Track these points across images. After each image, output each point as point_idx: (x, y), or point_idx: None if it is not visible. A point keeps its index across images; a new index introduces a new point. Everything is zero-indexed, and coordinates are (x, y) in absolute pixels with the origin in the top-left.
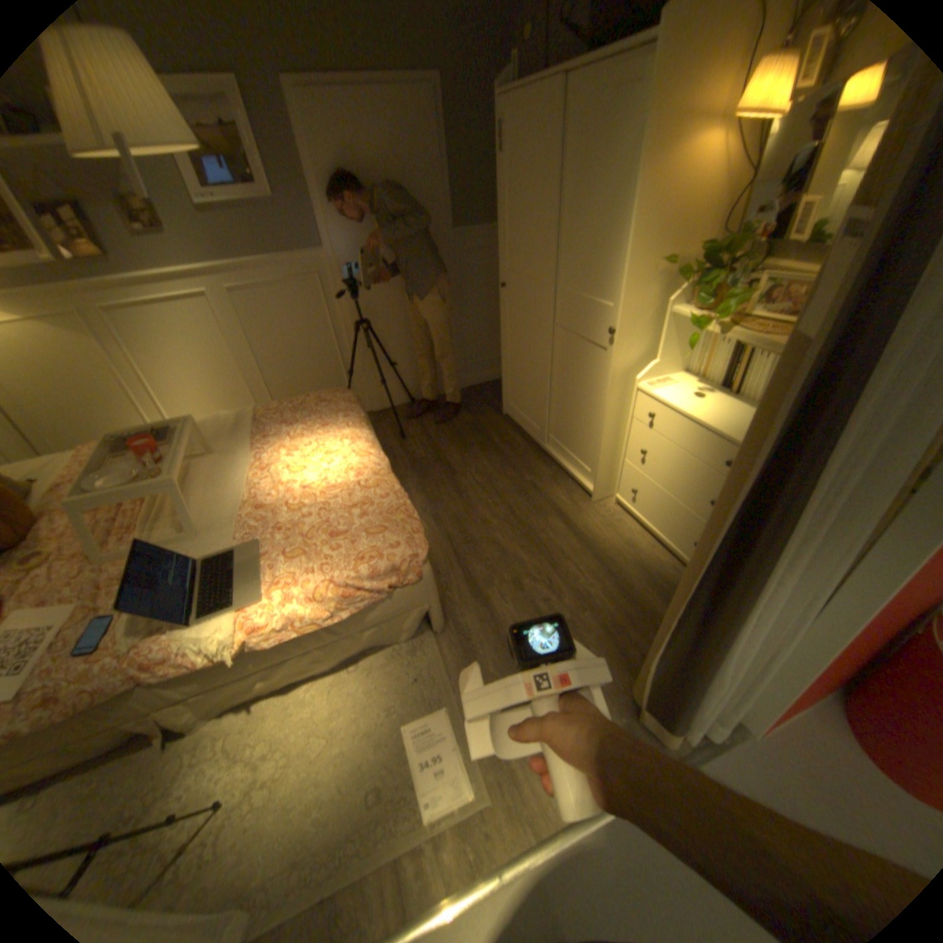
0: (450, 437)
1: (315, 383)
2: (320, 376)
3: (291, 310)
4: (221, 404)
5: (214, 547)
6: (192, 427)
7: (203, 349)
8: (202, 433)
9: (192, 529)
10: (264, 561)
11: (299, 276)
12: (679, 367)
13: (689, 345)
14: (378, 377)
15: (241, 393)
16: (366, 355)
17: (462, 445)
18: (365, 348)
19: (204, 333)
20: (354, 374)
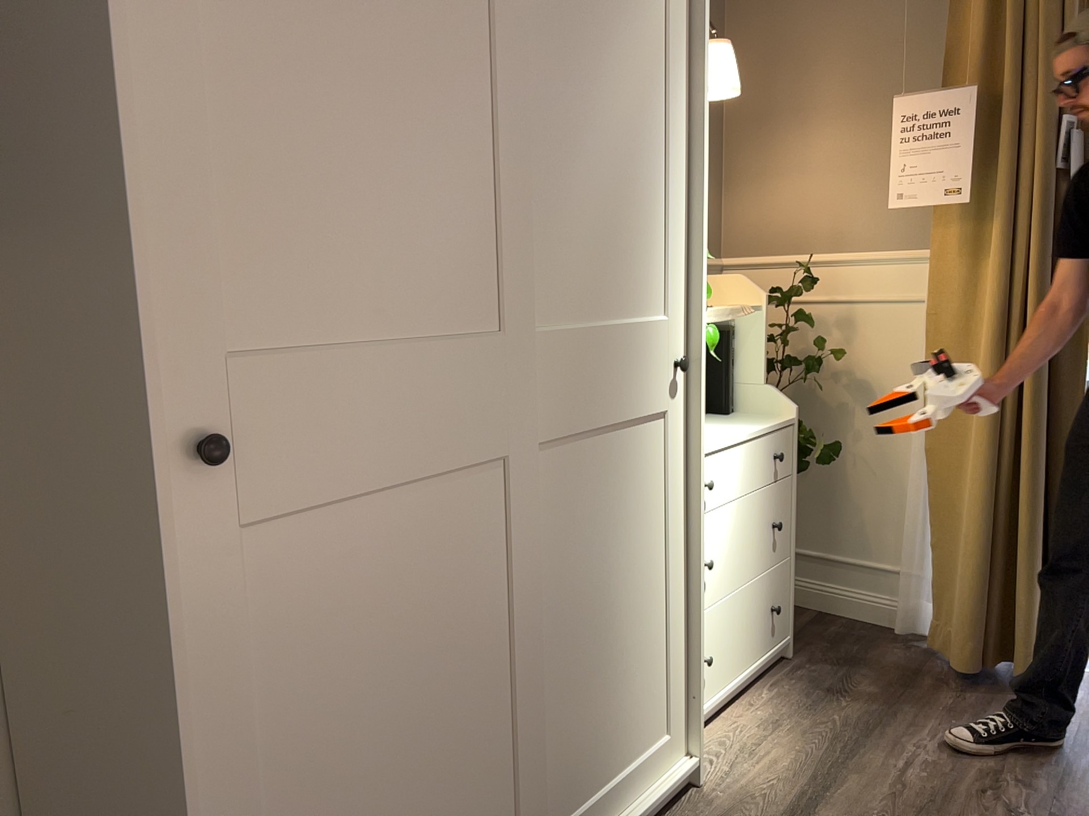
0: None
1: None
2: None
3: None
4: None
5: None
6: None
7: None
8: None
9: None
10: None
11: None
12: None
13: None
14: None
15: None
16: None
17: None
18: None
19: None
20: None
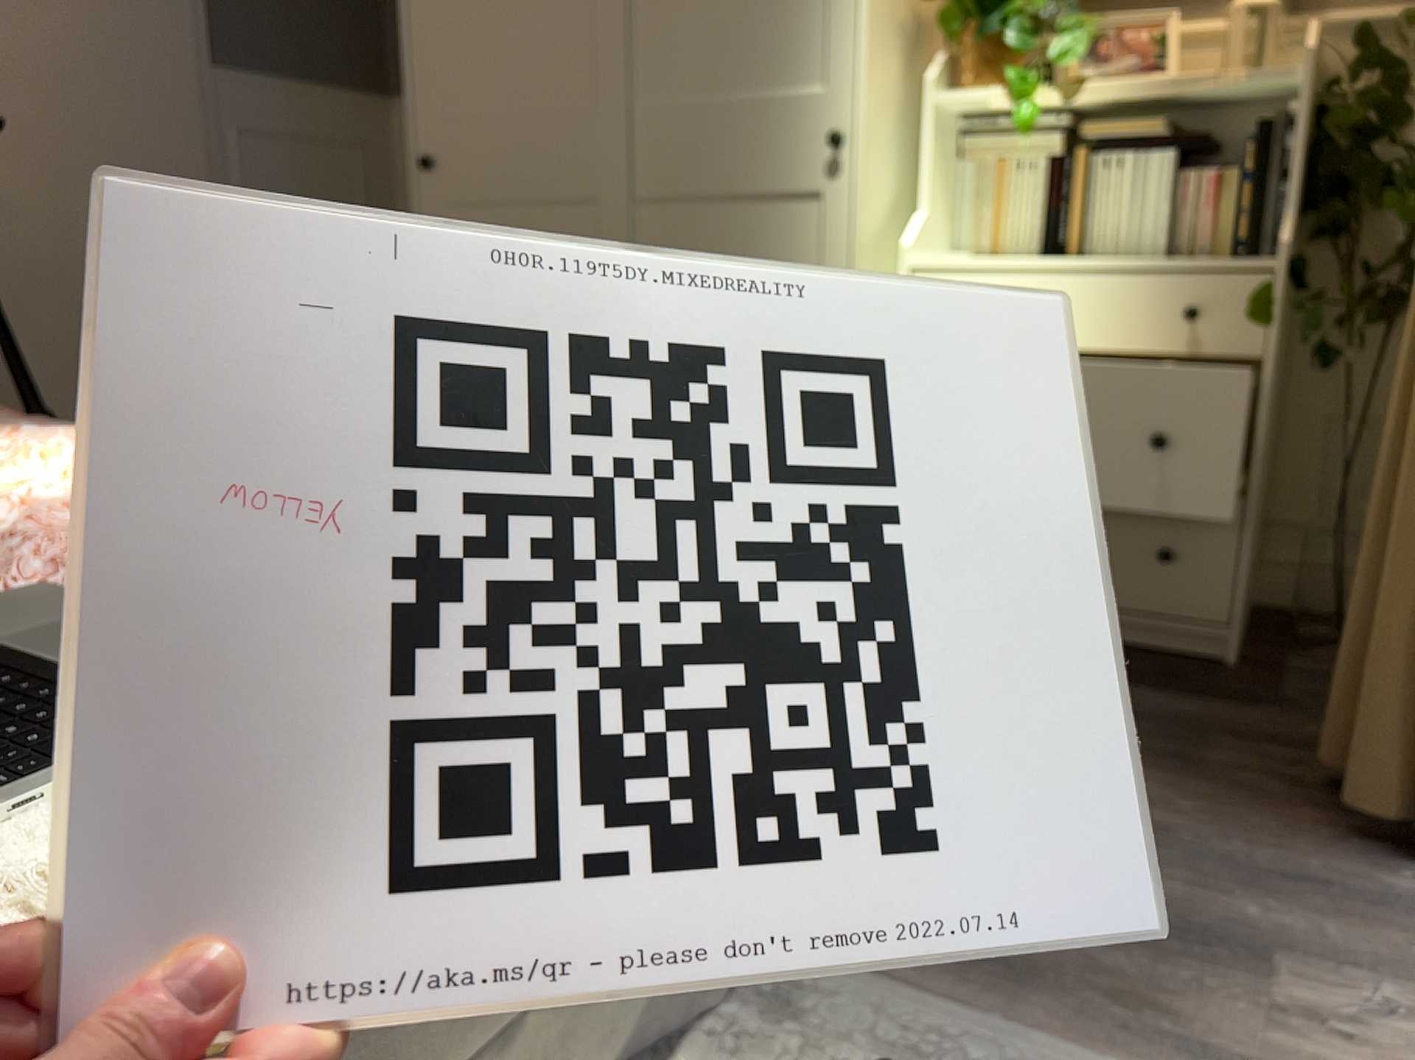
0: None
1: None
2: None
3: None
4: None
5: None
6: None
7: None
8: None
9: None
10: None
11: None
12: (945, 245)
13: (951, 197)
14: None
15: None
16: None
17: None
18: None
19: None
20: None
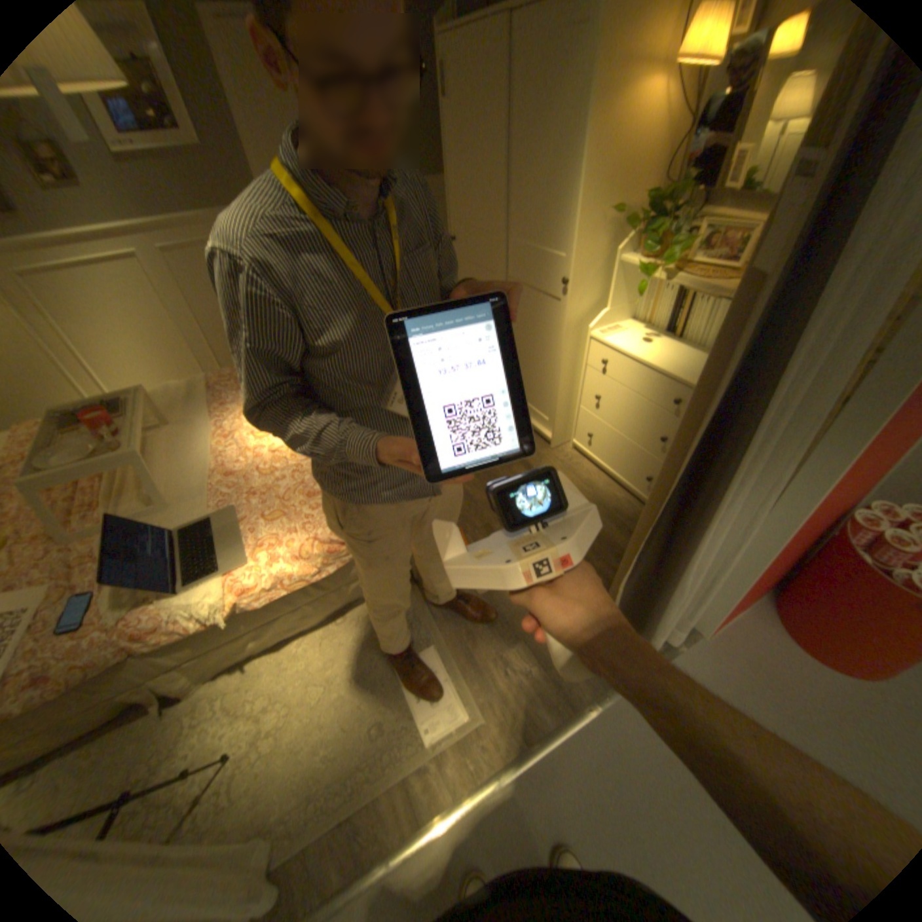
0: None
1: None
2: None
3: None
4: (165, 375)
5: (188, 517)
6: (143, 398)
7: (139, 317)
8: (154, 404)
9: (161, 502)
10: (244, 526)
11: None
12: (627, 315)
13: (636, 293)
14: None
15: (186, 362)
16: None
17: None
18: None
19: (139, 299)
20: None
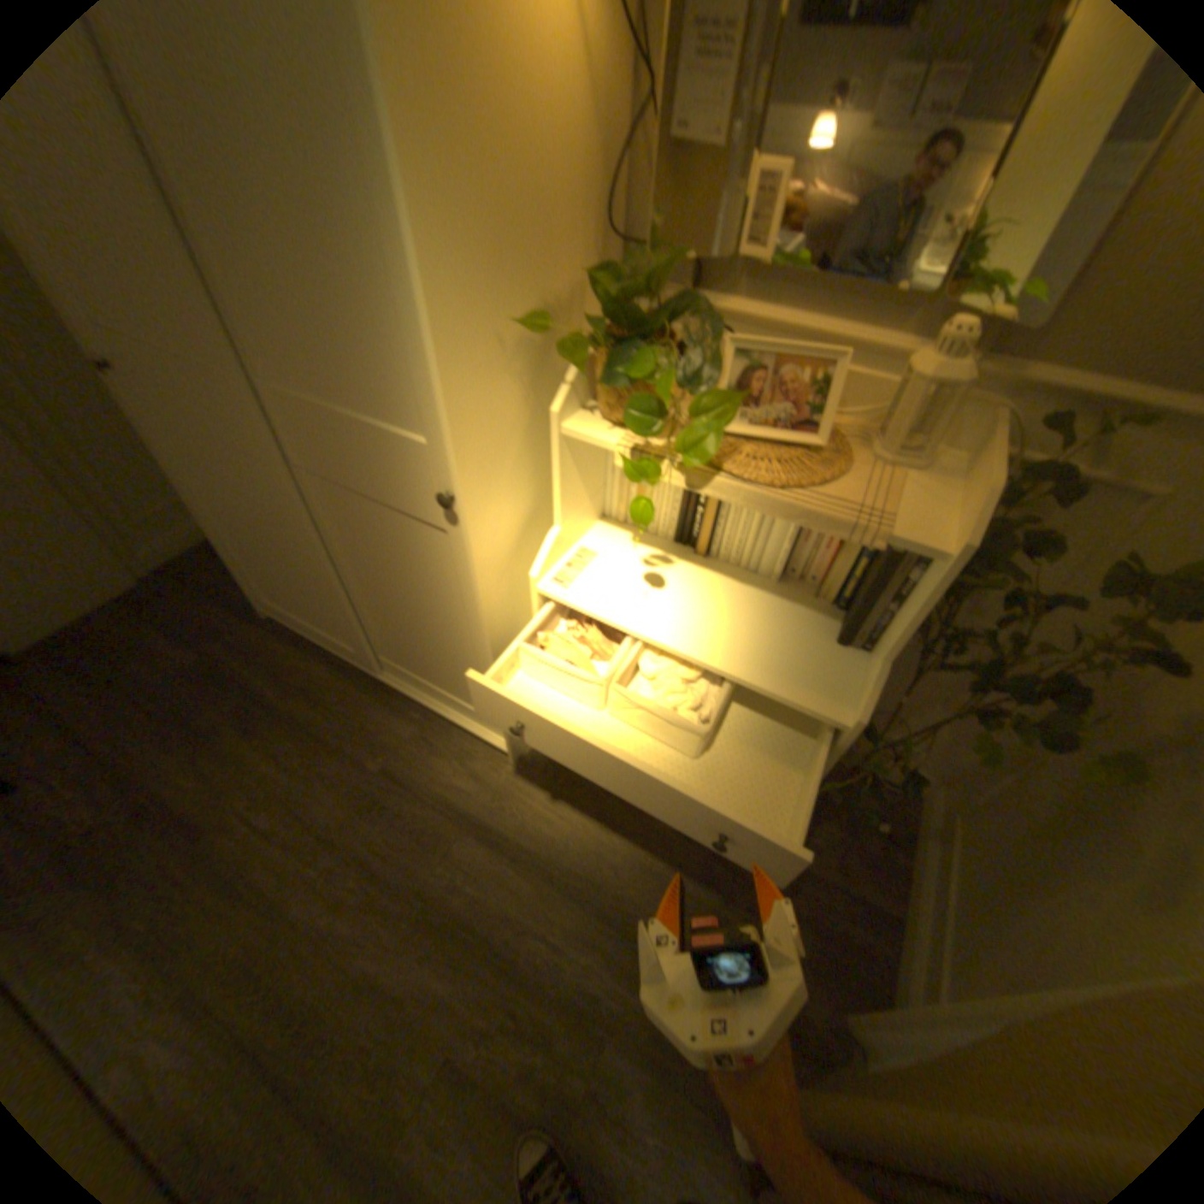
0: (146, 730)
1: None
2: None
3: None
4: None
5: None
6: None
7: None
8: None
9: None
10: None
11: None
12: (590, 518)
13: (597, 475)
14: None
15: None
16: None
17: (187, 741)
18: None
19: None
20: None
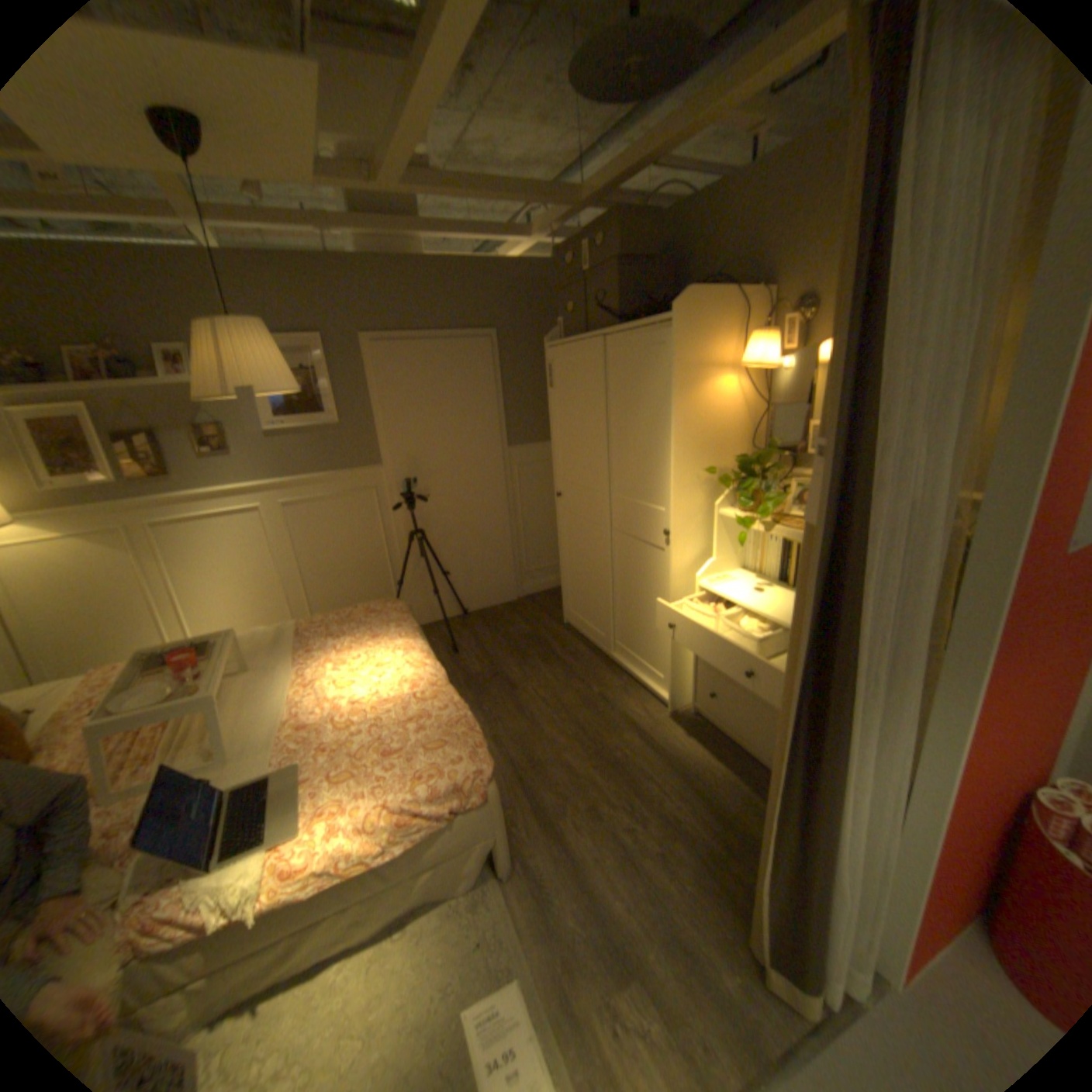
0: (507, 649)
1: (360, 595)
2: (366, 587)
3: (344, 522)
4: (254, 621)
5: (247, 774)
6: (231, 641)
7: (246, 563)
8: (240, 648)
9: (221, 755)
10: (305, 788)
11: (356, 490)
12: (736, 565)
13: (742, 544)
14: (429, 588)
15: (278, 608)
16: (418, 565)
17: (521, 657)
18: (416, 558)
19: (250, 546)
20: (403, 585)
